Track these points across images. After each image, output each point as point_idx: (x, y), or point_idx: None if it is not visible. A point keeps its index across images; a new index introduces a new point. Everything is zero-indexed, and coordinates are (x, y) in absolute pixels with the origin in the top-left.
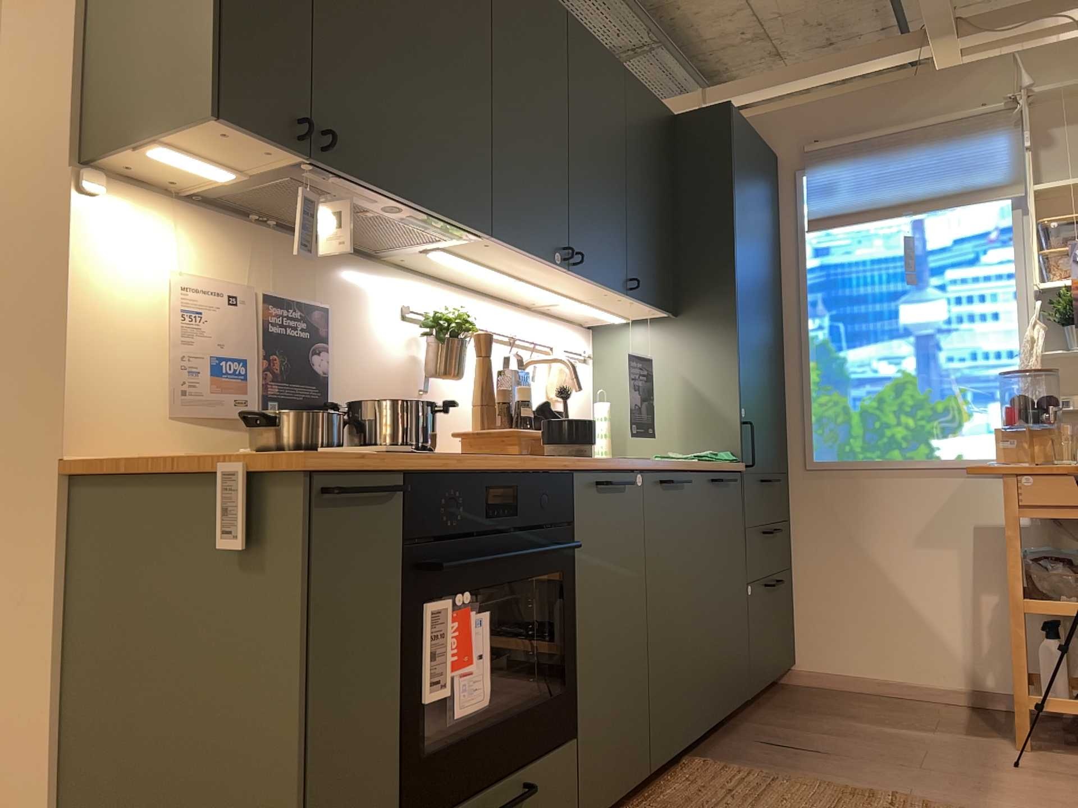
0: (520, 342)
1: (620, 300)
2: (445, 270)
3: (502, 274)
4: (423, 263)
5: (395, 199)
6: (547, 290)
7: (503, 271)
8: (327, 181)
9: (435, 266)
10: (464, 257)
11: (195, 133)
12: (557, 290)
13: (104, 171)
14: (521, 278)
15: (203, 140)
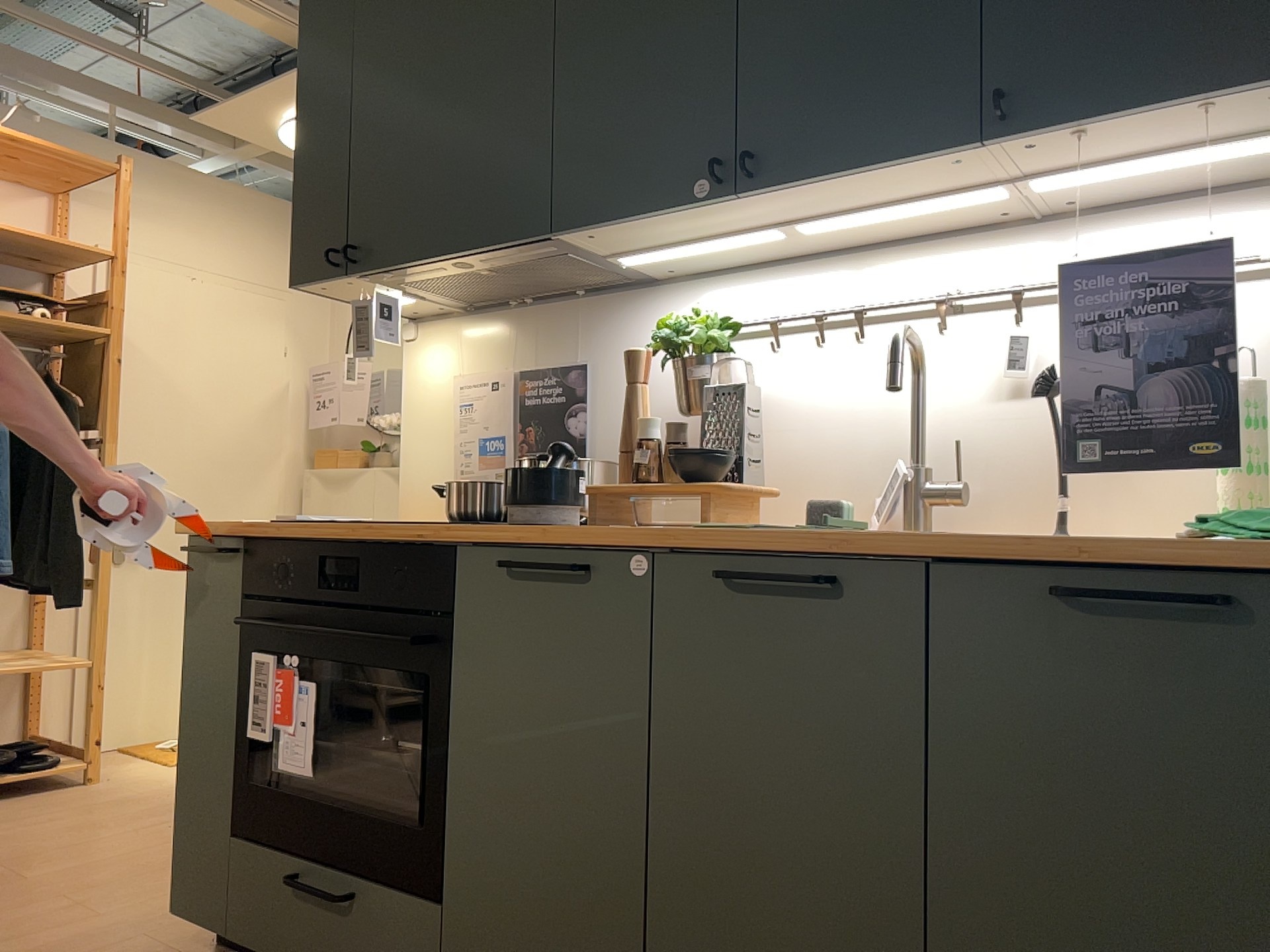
0: (983, 302)
1: (1042, 148)
2: (743, 254)
3: (743, 236)
4: (702, 261)
5: (436, 262)
6: (873, 212)
7: (734, 232)
8: (394, 277)
9: (721, 258)
10: (652, 249)
11: (325, 294)
12: (895, 203)
13: (421, 318)
14: (784, 224)
15: (340, 294)
